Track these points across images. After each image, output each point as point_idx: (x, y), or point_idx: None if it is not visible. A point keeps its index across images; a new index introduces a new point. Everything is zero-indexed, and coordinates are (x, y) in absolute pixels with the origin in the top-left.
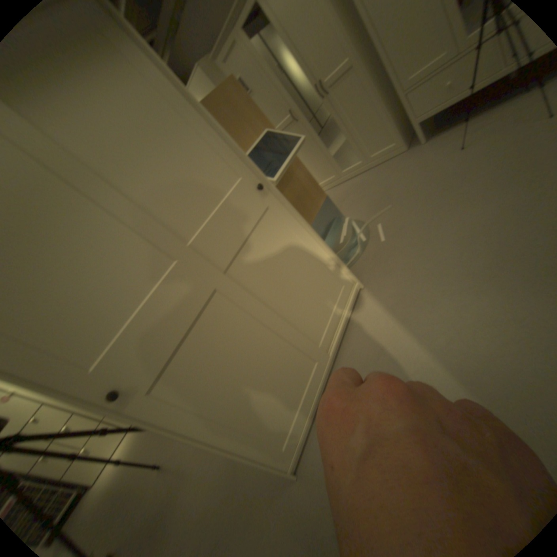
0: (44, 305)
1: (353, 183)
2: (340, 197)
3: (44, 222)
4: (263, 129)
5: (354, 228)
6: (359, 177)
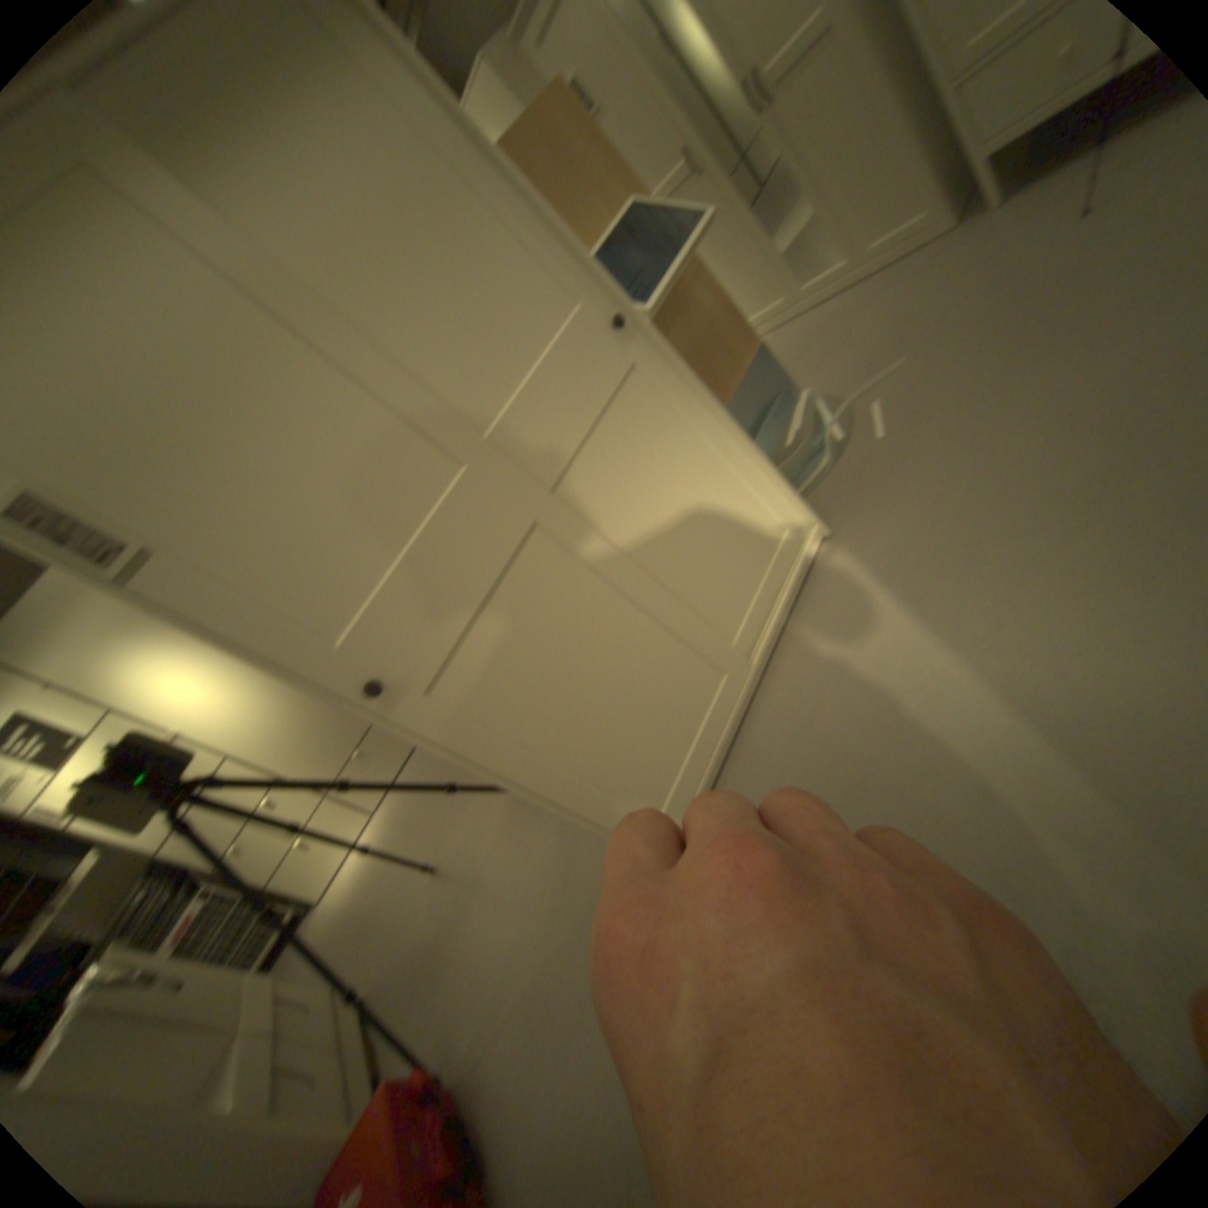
0: (262, 532)
1: (826, 314)
2: (794, 346)
3: (251, 392)
4: (625, 197)
5: (819, 412)
6: (839, 298)
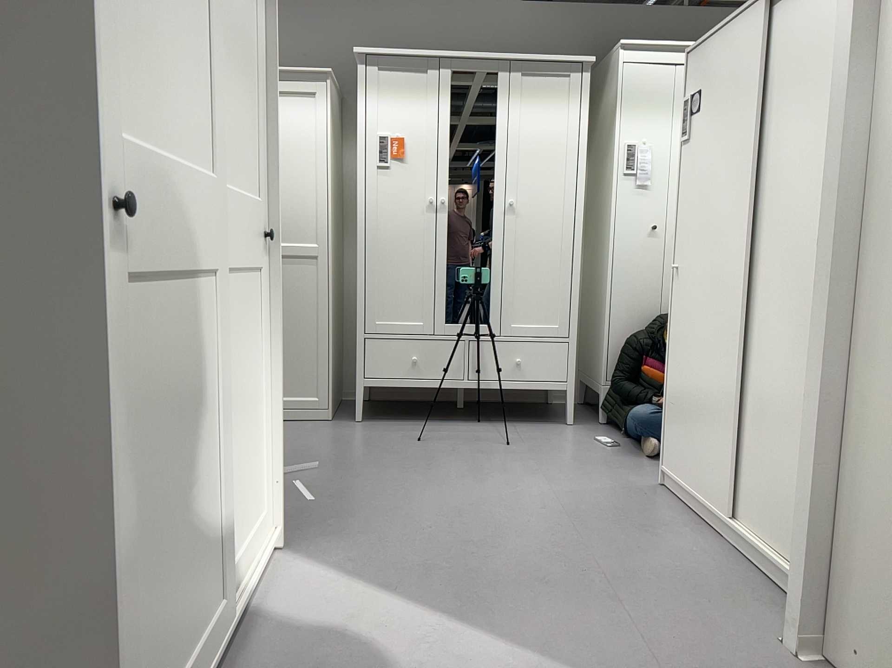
0: None
1: None
2: None
3: None
4: None
5: None
6: None
